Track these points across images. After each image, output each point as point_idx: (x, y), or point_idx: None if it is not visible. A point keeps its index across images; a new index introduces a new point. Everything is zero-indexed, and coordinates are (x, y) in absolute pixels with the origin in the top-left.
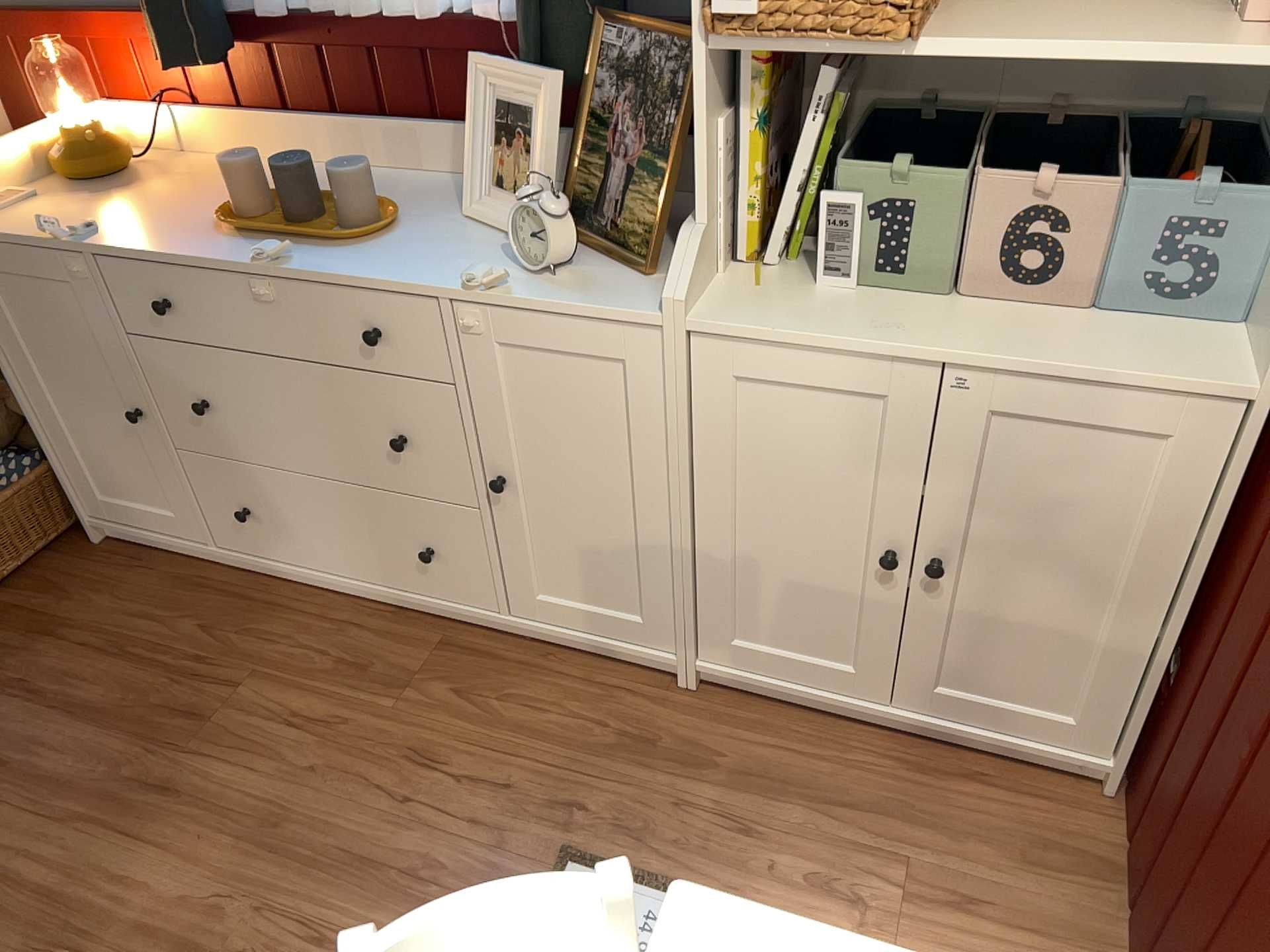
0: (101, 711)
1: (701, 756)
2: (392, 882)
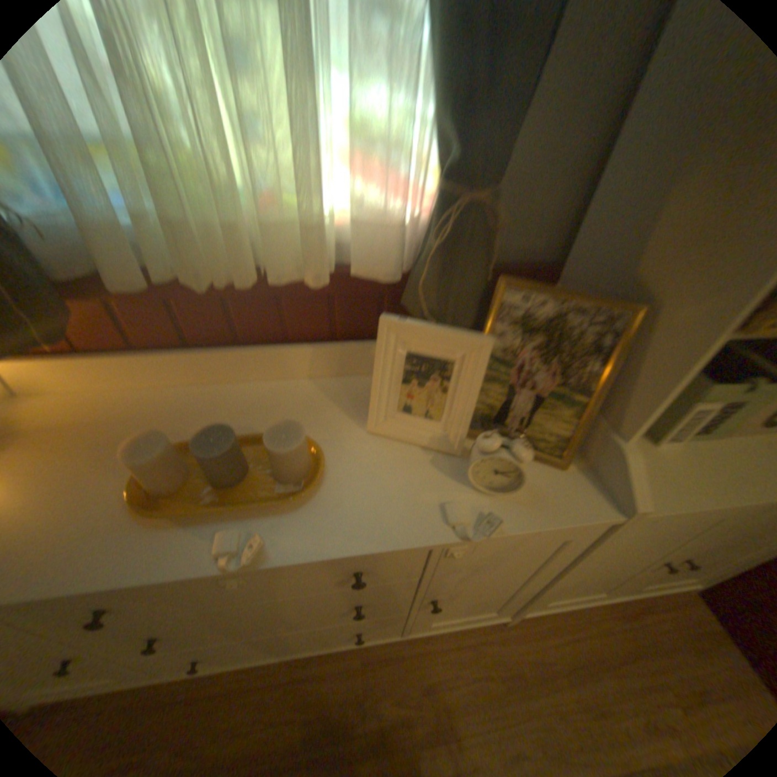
0: None
1: (551, 676)
2: None
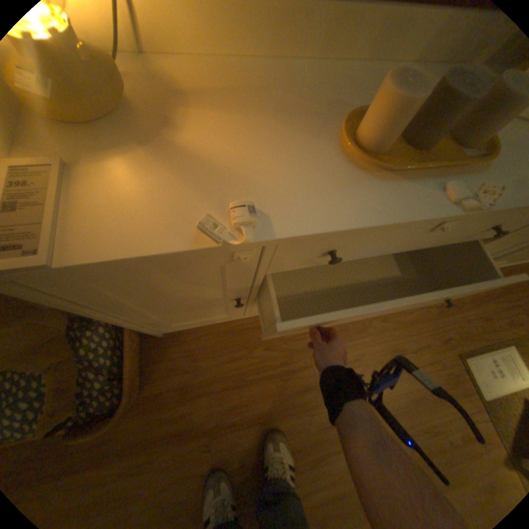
0: (270, 420)
1: (462, 304)
2: (434, 404)
